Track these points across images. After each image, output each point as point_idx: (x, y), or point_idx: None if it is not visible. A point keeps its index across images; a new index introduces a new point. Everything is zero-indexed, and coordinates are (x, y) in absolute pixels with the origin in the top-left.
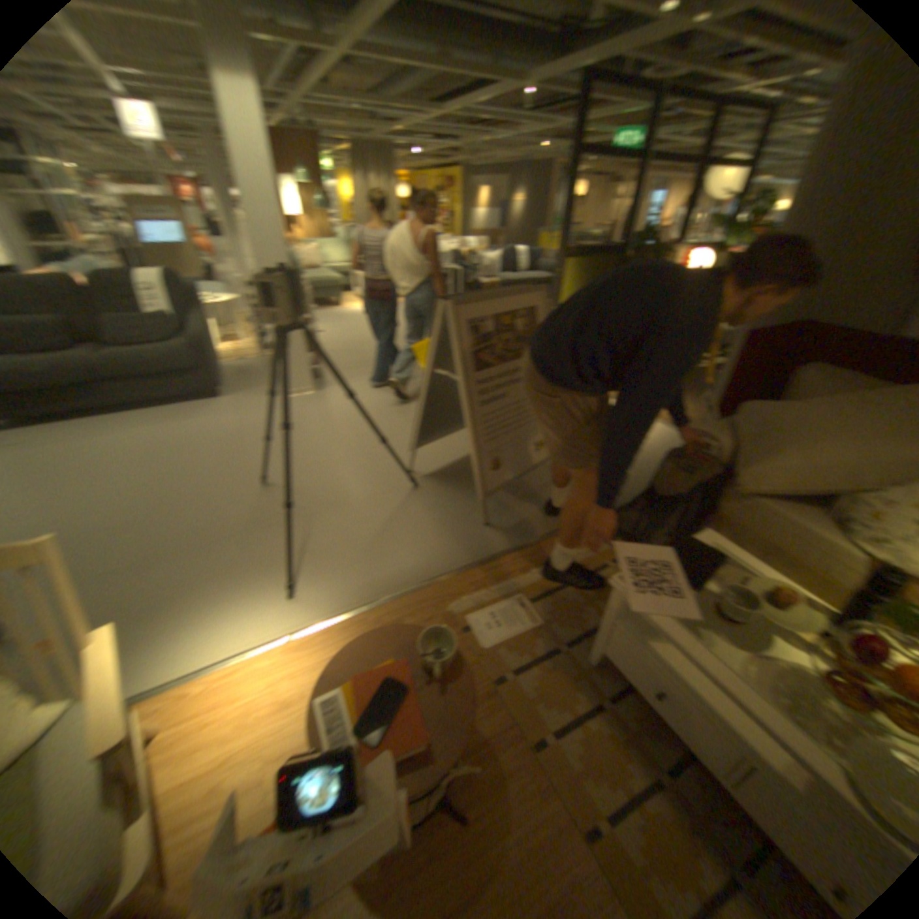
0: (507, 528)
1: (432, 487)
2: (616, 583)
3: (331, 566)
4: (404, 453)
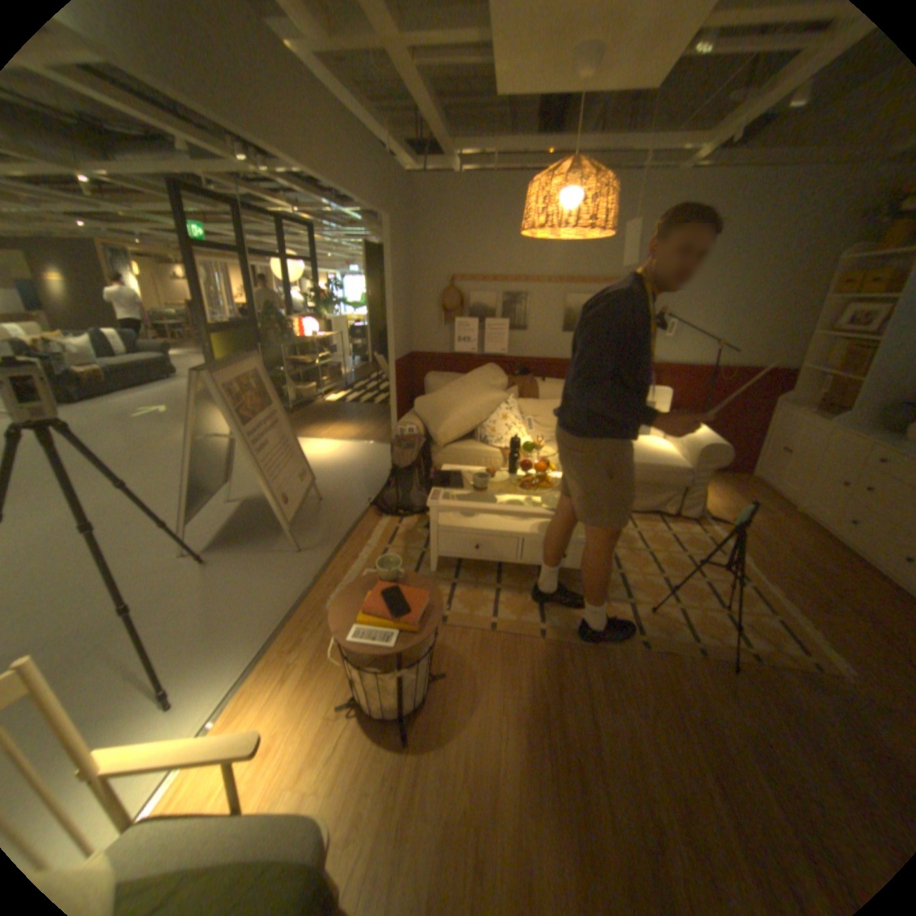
0: (315, 545)
1: (218, 556)
2: (429, 503)
3: (181, 664)
4: (152, 549)
